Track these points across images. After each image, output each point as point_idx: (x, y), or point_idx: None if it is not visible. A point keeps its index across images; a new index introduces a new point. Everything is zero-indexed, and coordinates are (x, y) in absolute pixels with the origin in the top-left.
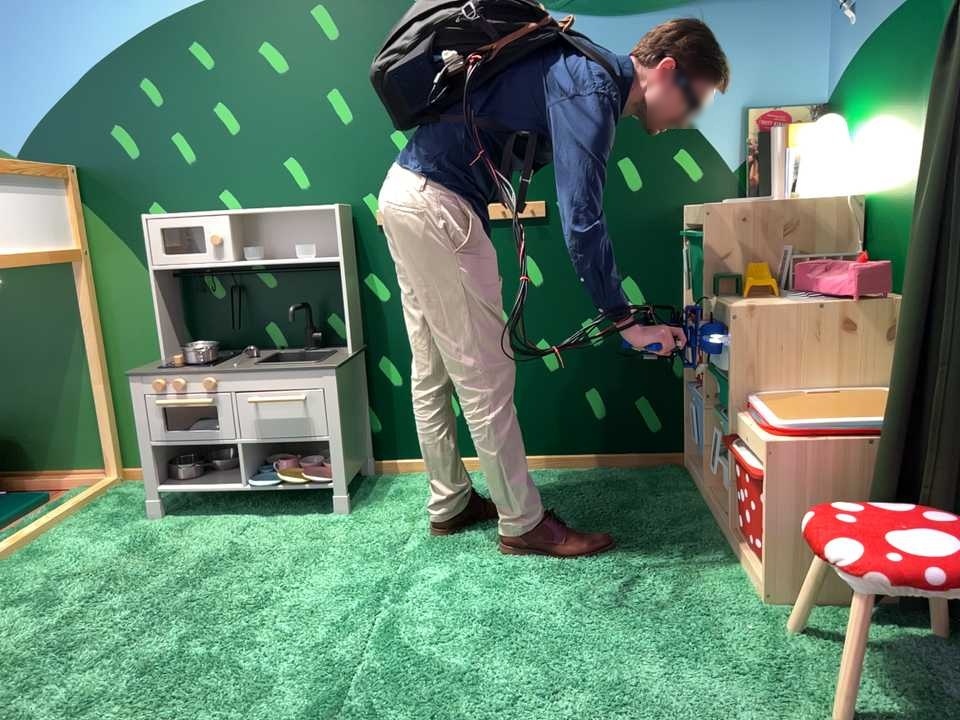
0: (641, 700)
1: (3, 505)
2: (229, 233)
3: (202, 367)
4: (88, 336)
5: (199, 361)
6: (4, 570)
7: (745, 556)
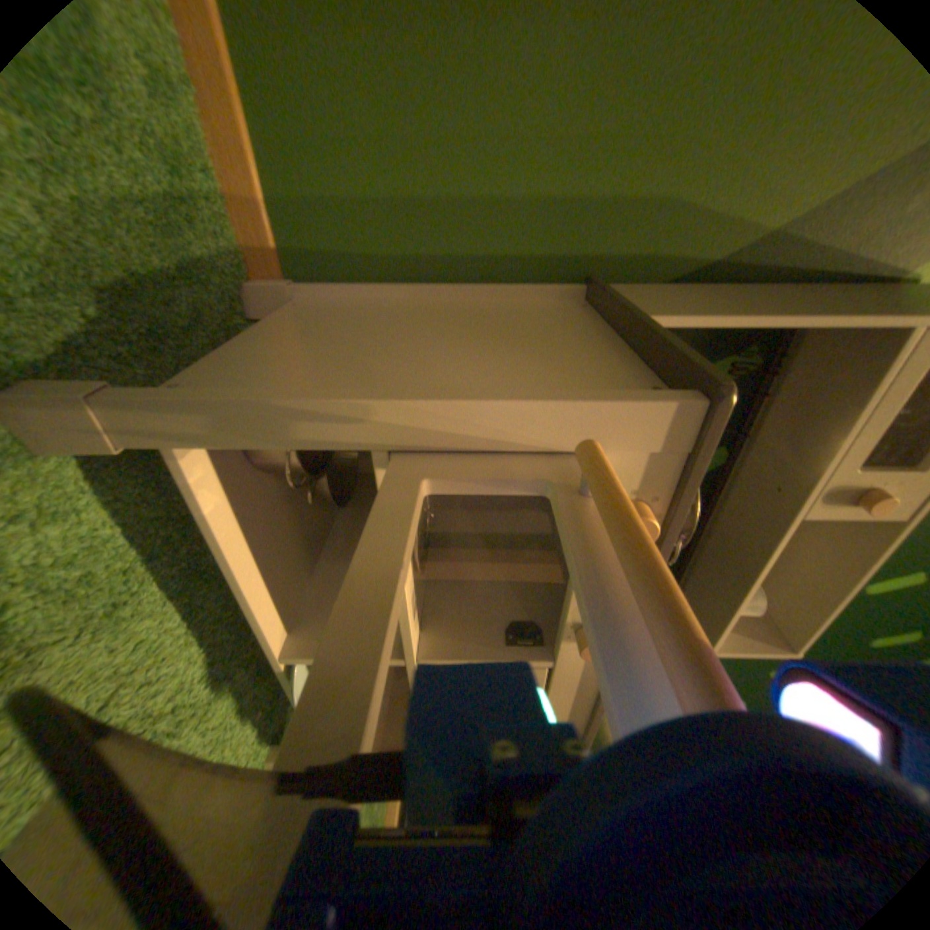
0: None
1: None
2: (860, 518)
3: None
4: None
5: None
6: None
7: None
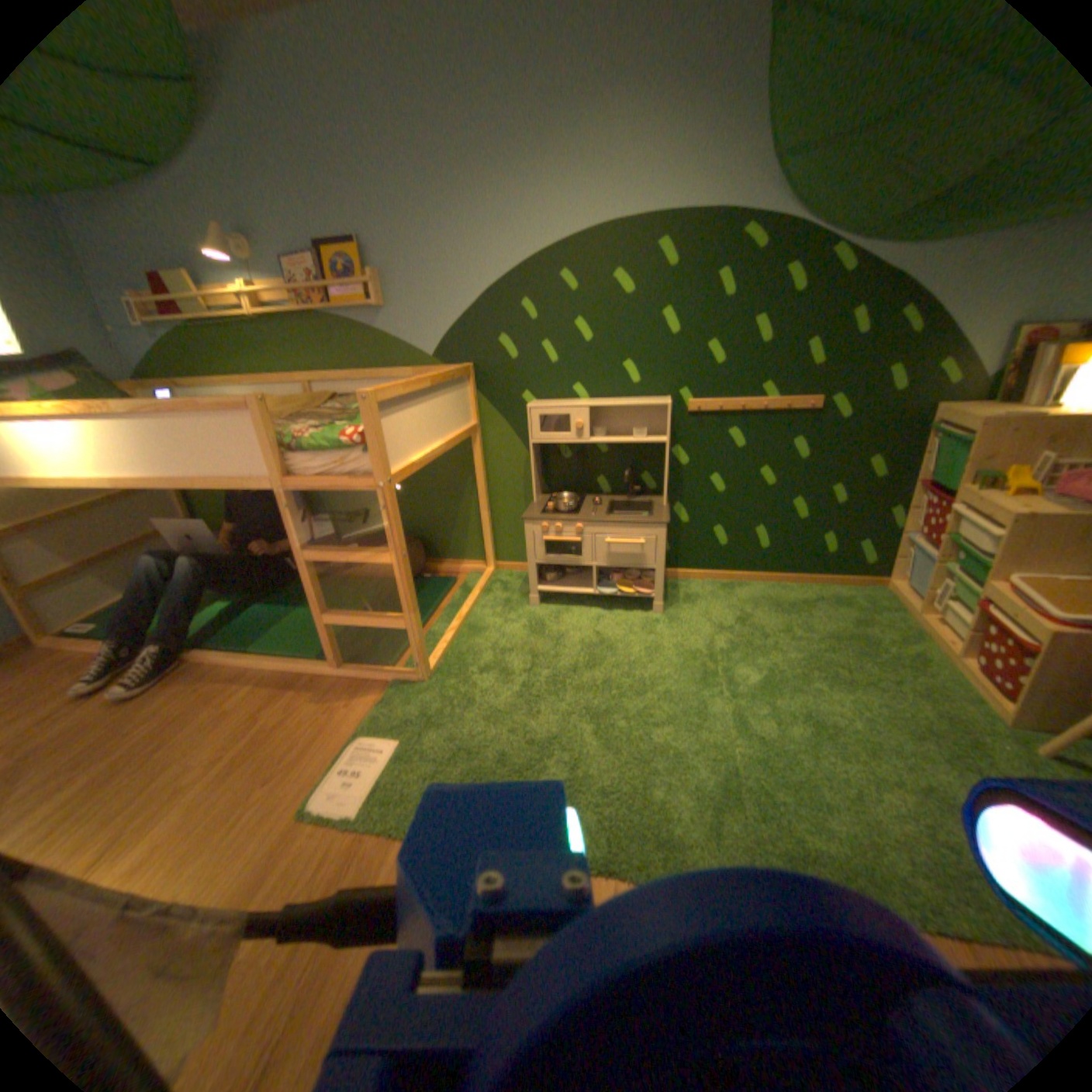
0: (942, 795)
1: (432, 584)
2: (586, 418)
3: (567, 512)
4: (477, 479)
5: (565, 508)
6: (461, 638)
7: (976, 681)
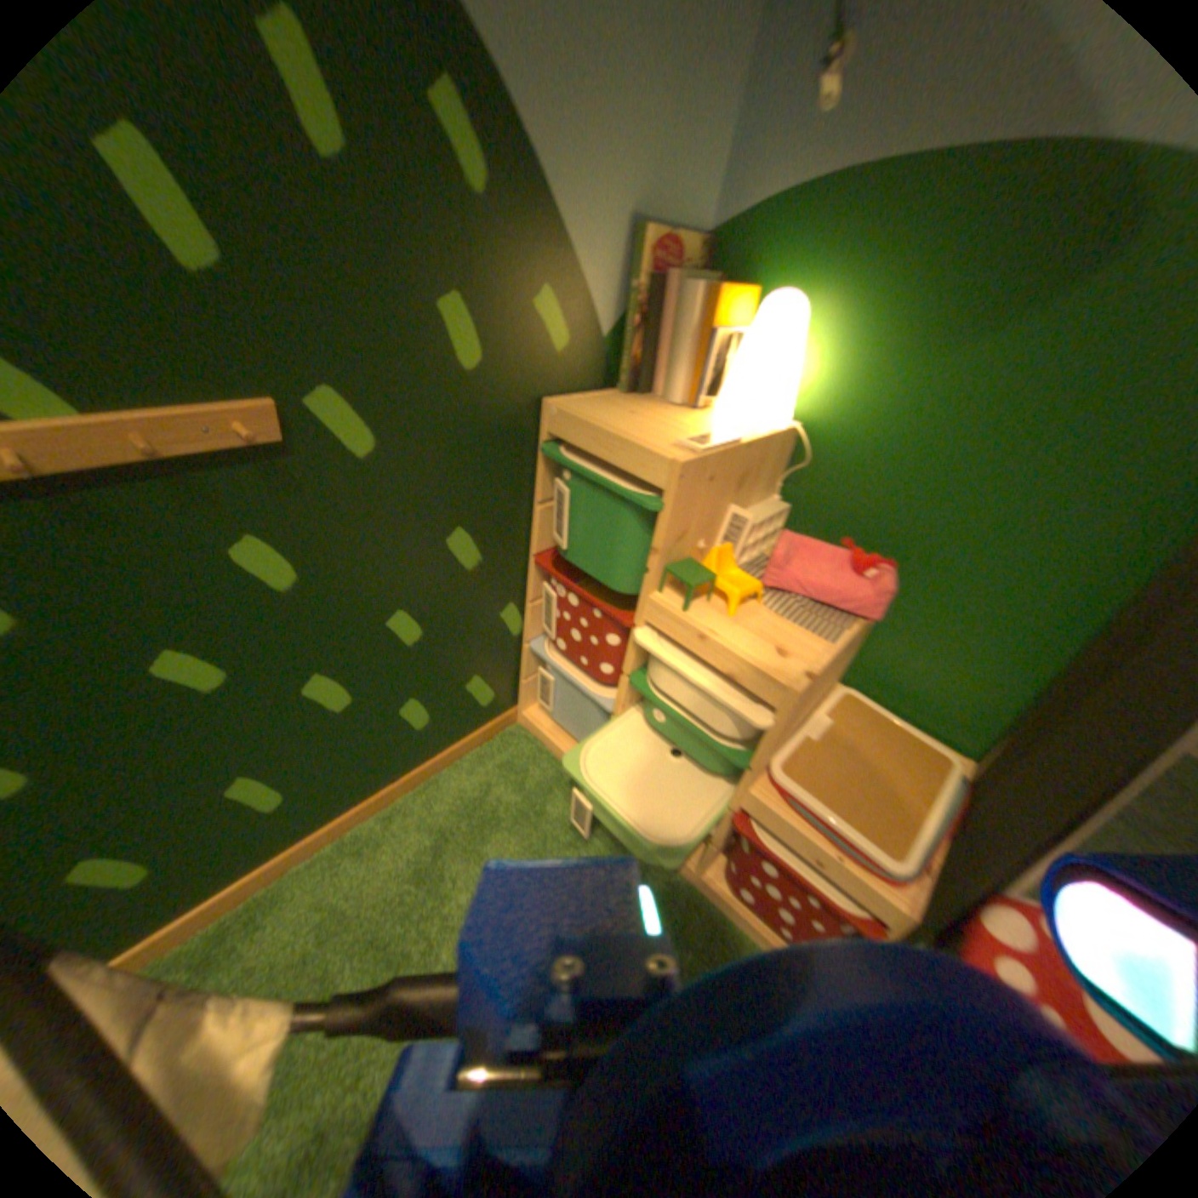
0: None
1: None
2: None
3: None
4: None
5: None
6: None
7: (748, 922)
